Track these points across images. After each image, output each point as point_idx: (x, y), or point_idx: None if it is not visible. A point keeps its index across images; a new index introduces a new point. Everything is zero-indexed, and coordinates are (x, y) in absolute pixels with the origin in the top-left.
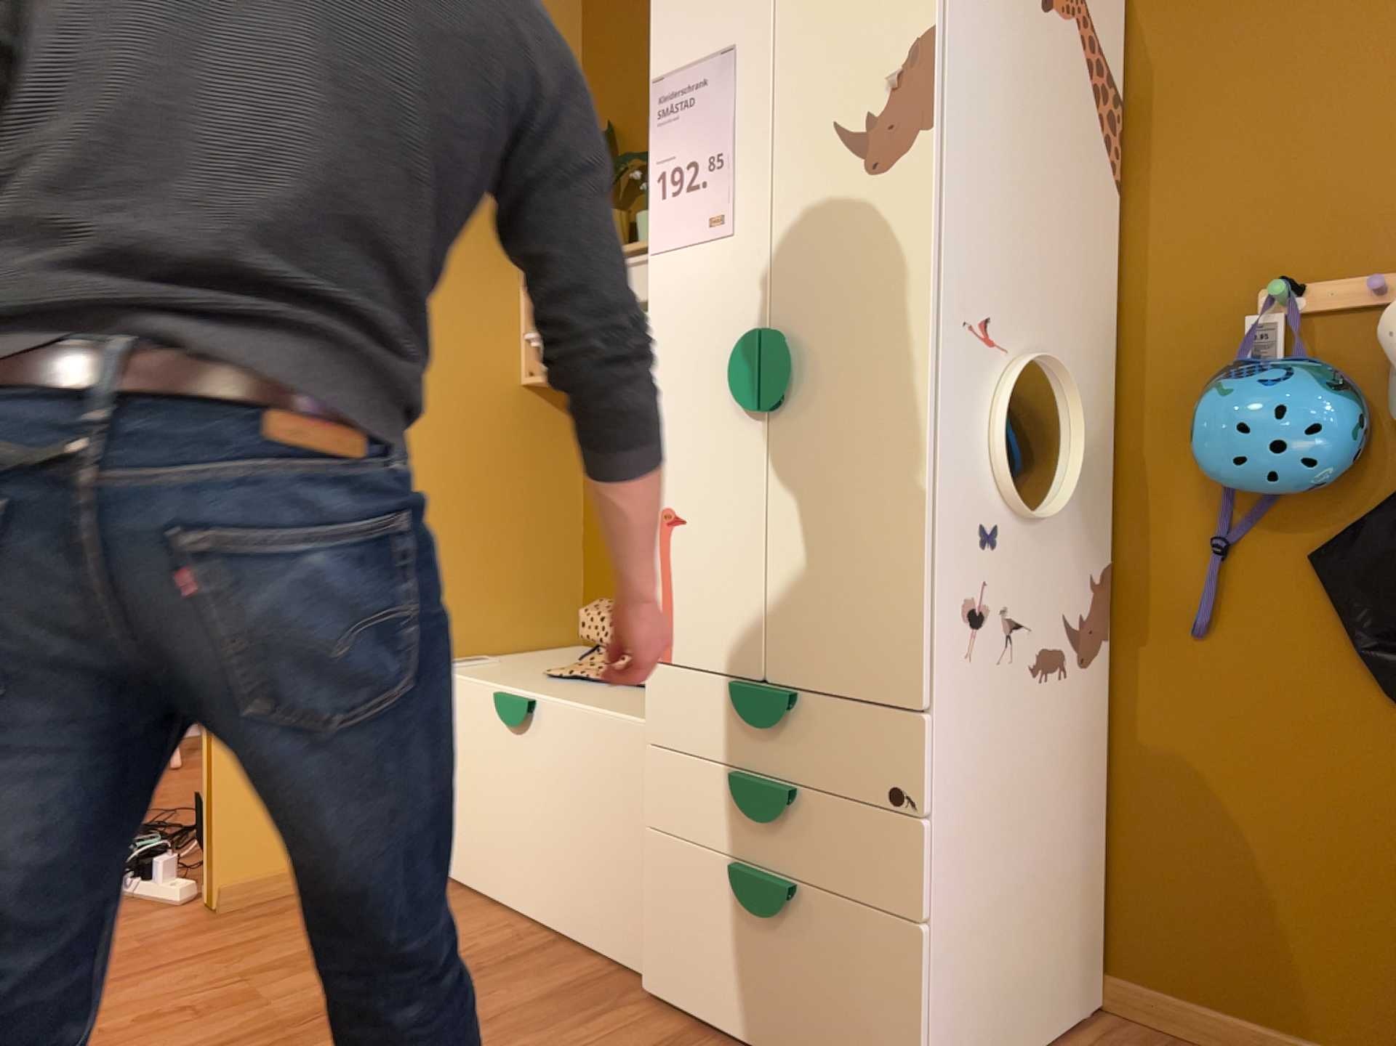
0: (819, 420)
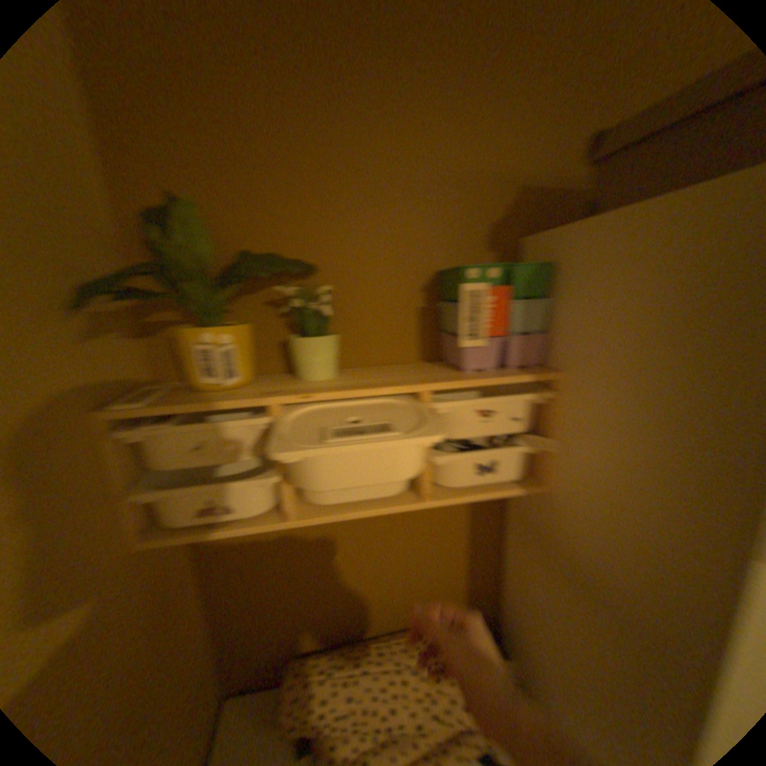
0: None
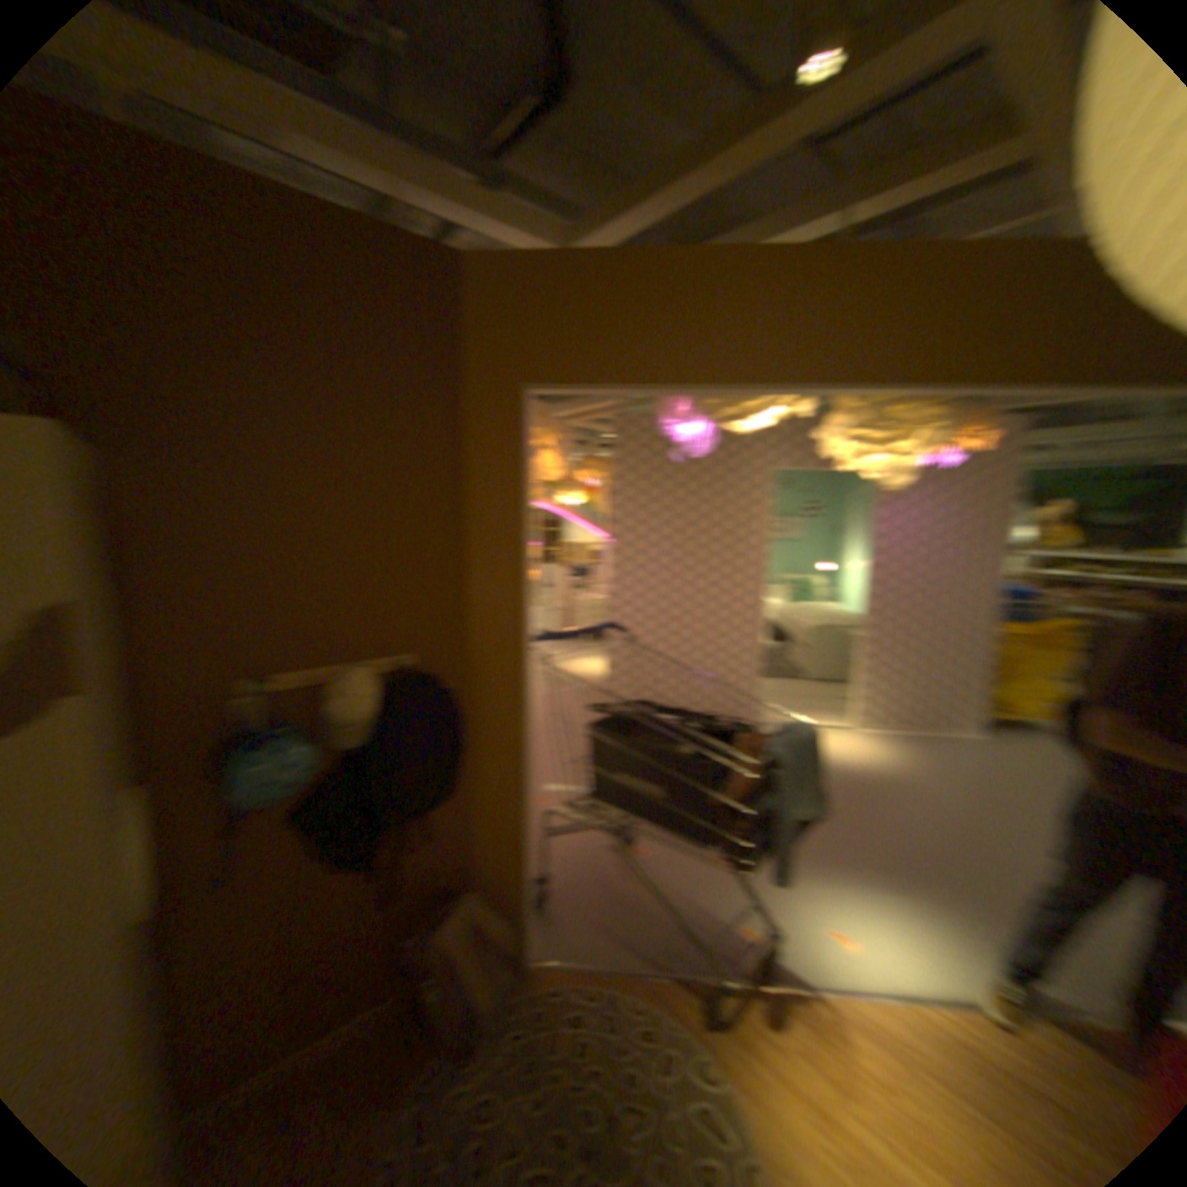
0: None
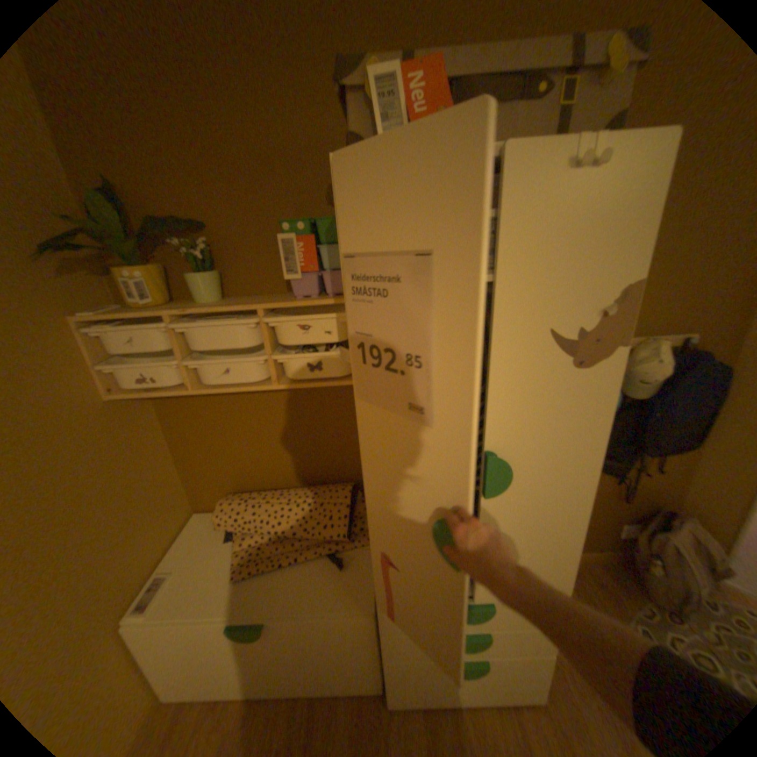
0: (519, 496)
